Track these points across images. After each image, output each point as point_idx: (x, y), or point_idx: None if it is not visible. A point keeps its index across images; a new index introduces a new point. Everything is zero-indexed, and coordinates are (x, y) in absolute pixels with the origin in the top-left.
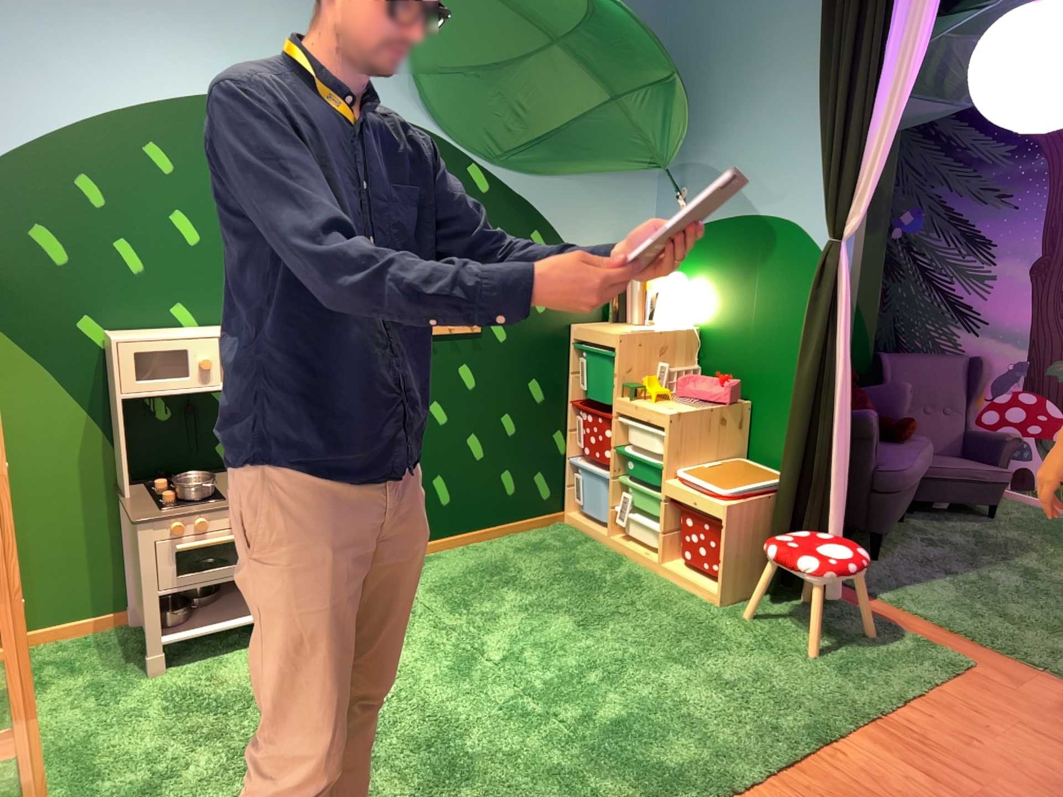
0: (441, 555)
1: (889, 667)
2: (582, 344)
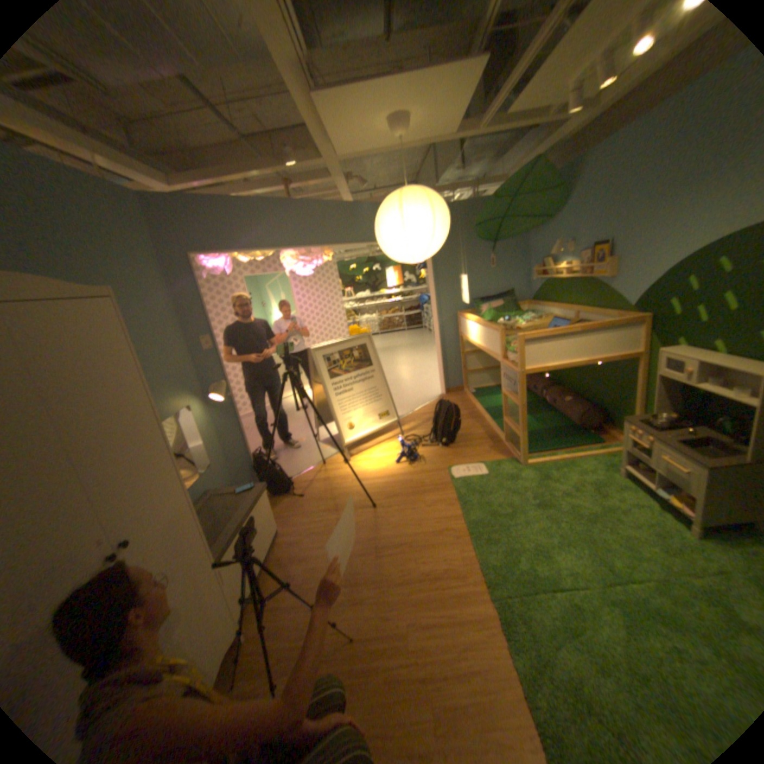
0: None
1: None
2: None
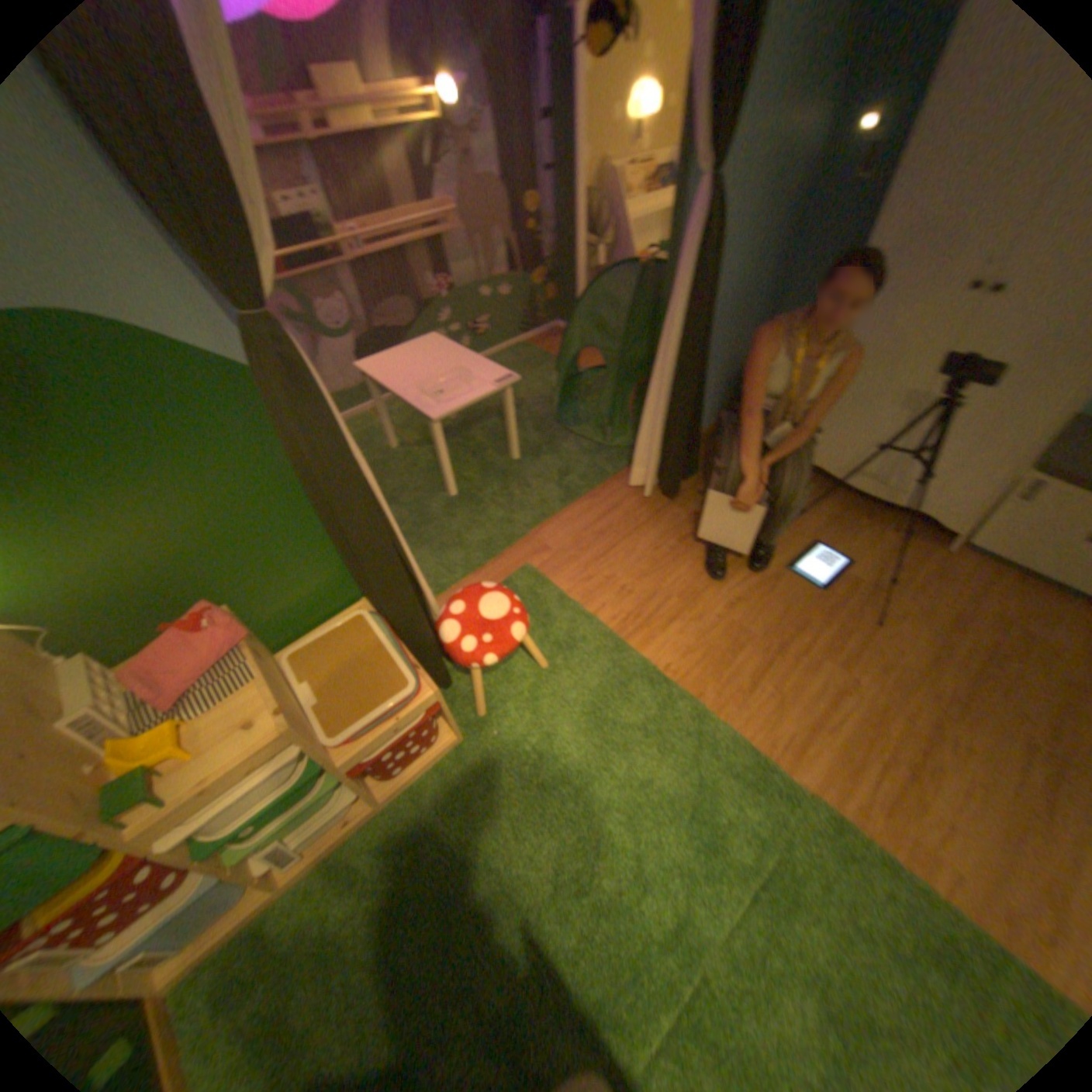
0: None
1: (547, 616)
2: None
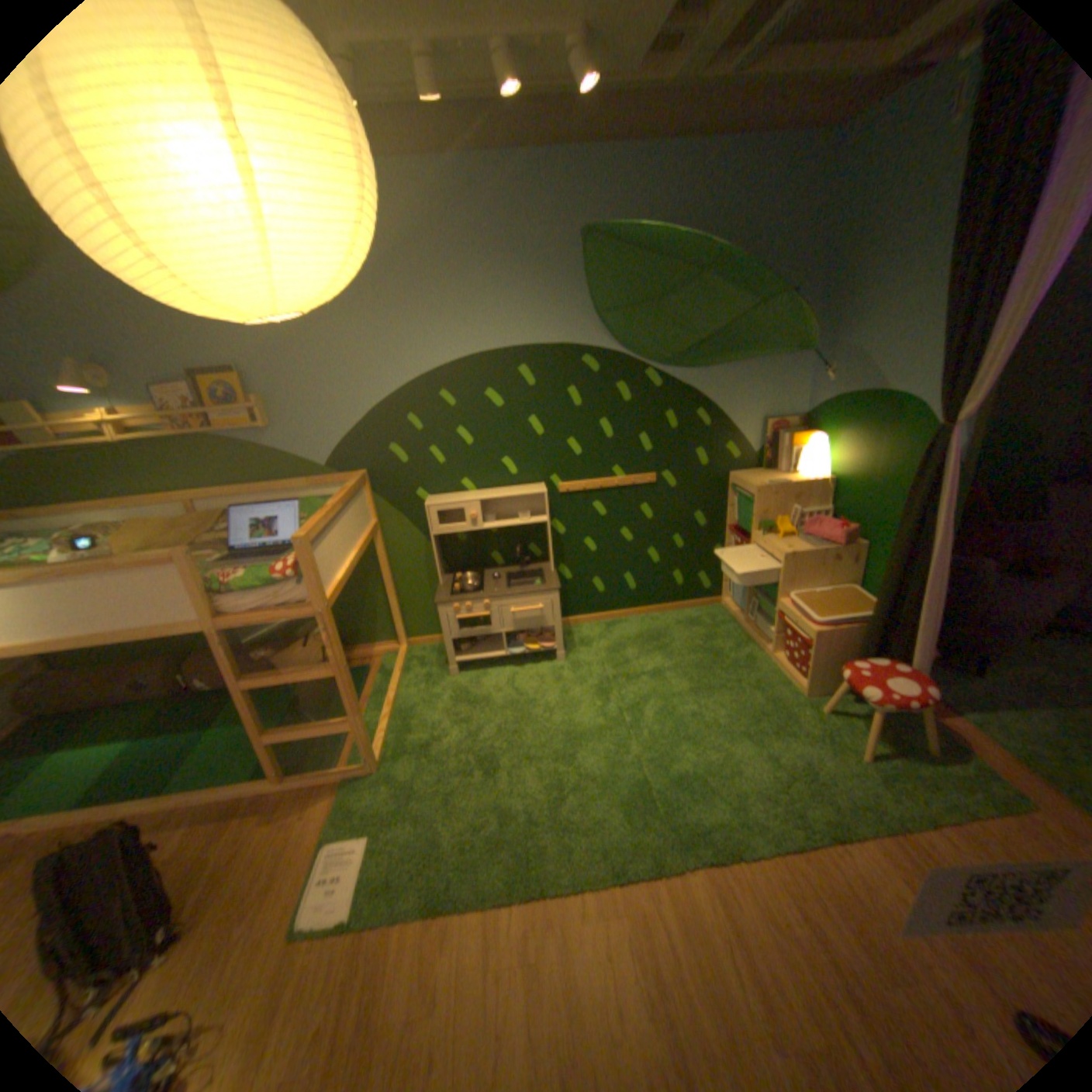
0: (628, 619)
1: (936, 791)
2: (736, 487)
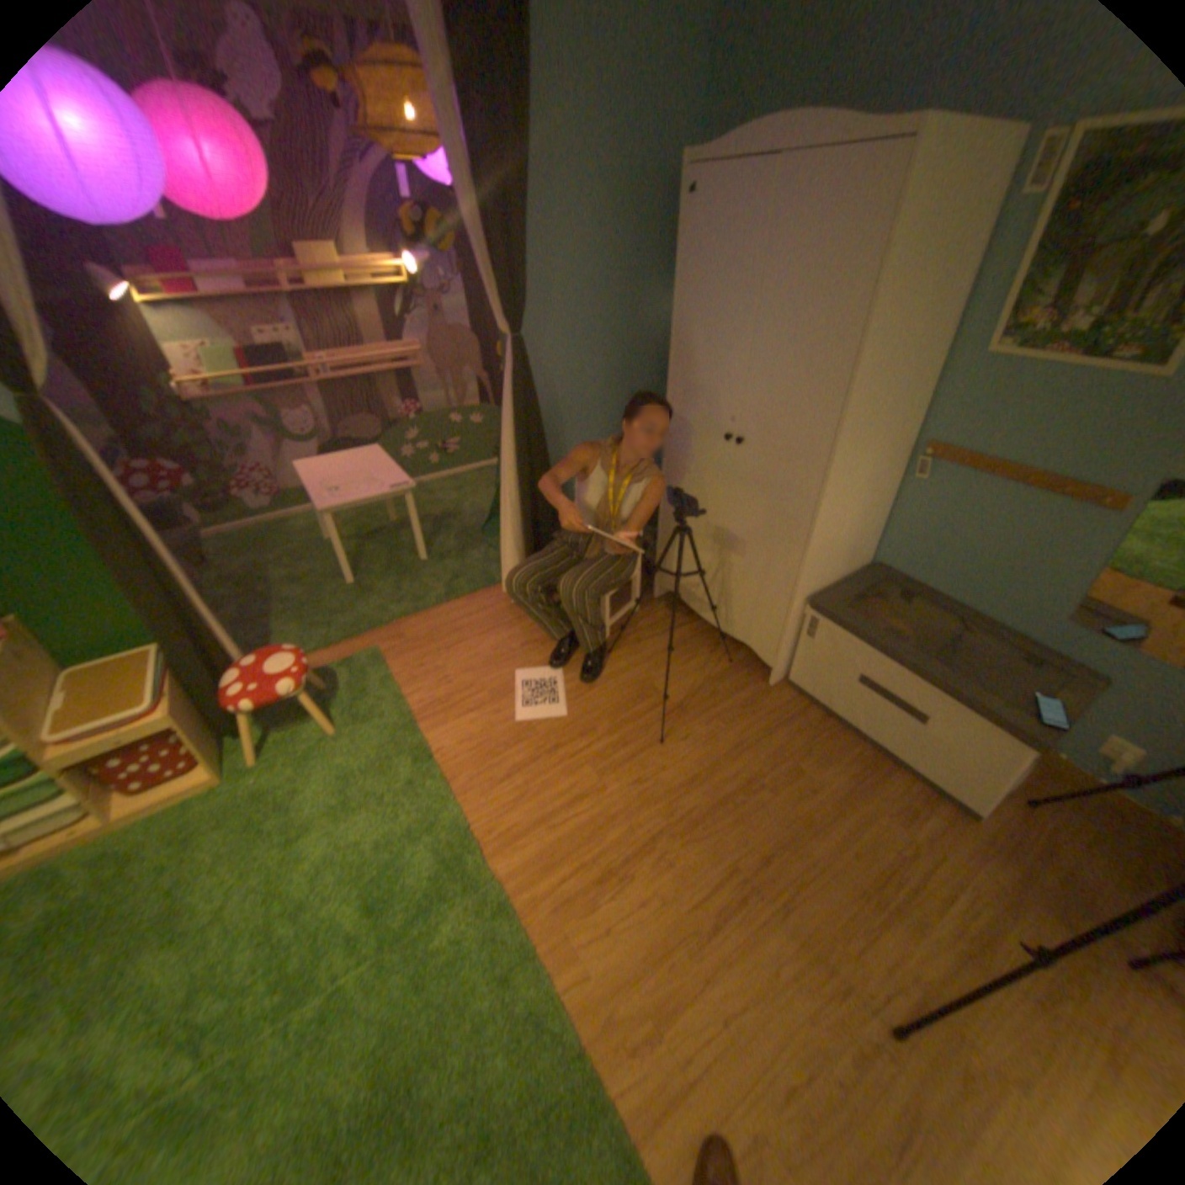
0: None
1: (364, 691)
2: None
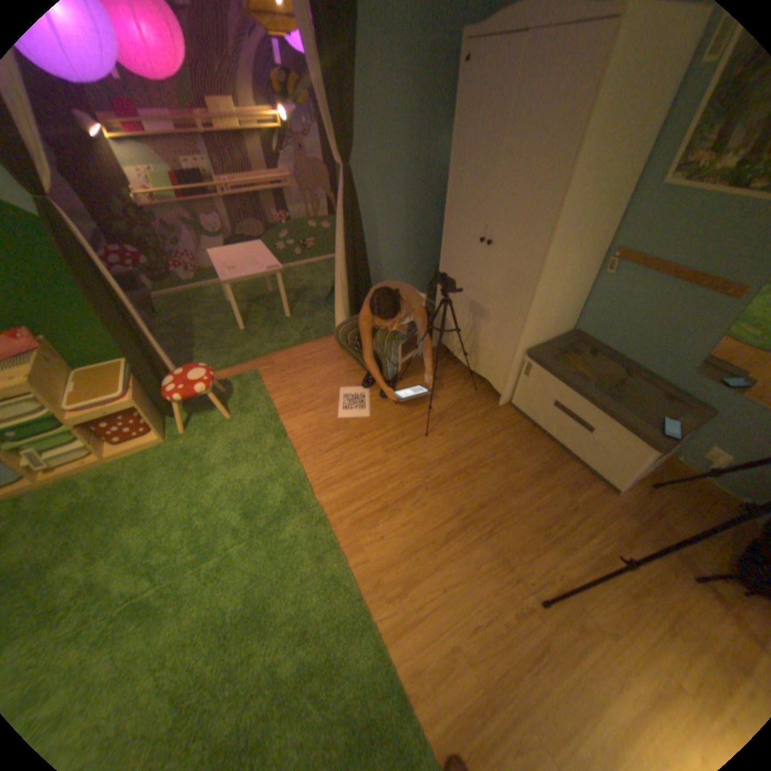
0: None
1: (247, 396)
2: None
